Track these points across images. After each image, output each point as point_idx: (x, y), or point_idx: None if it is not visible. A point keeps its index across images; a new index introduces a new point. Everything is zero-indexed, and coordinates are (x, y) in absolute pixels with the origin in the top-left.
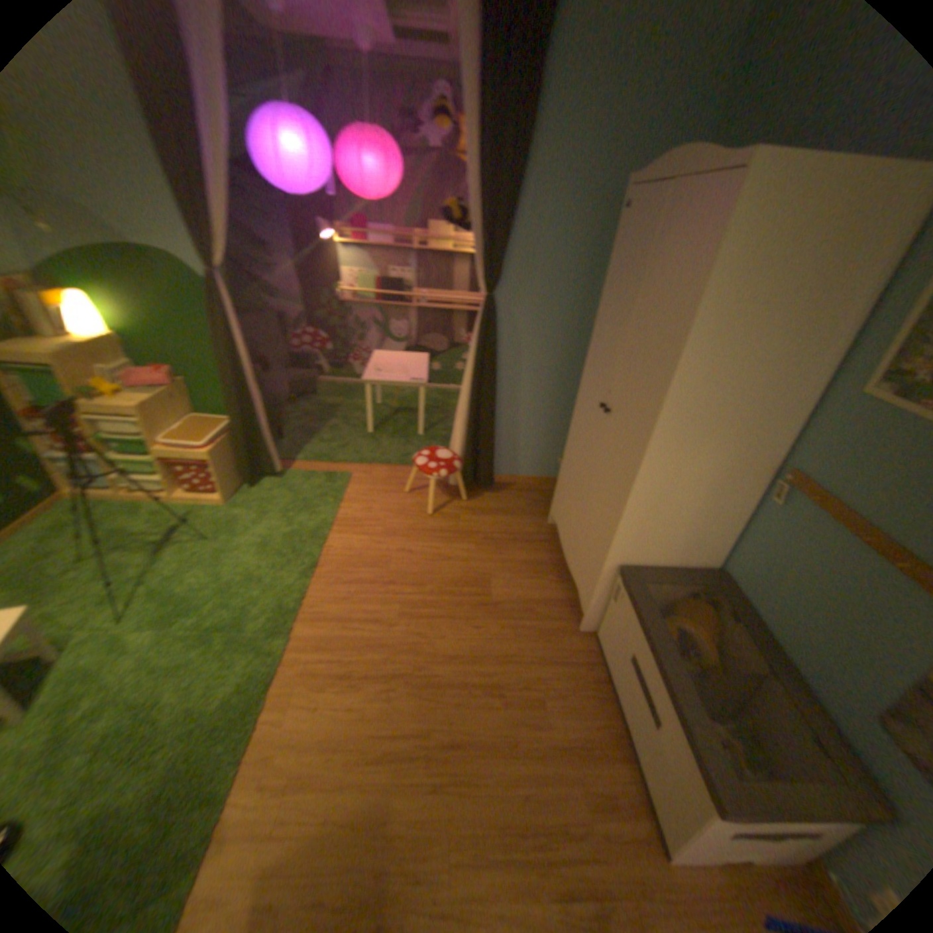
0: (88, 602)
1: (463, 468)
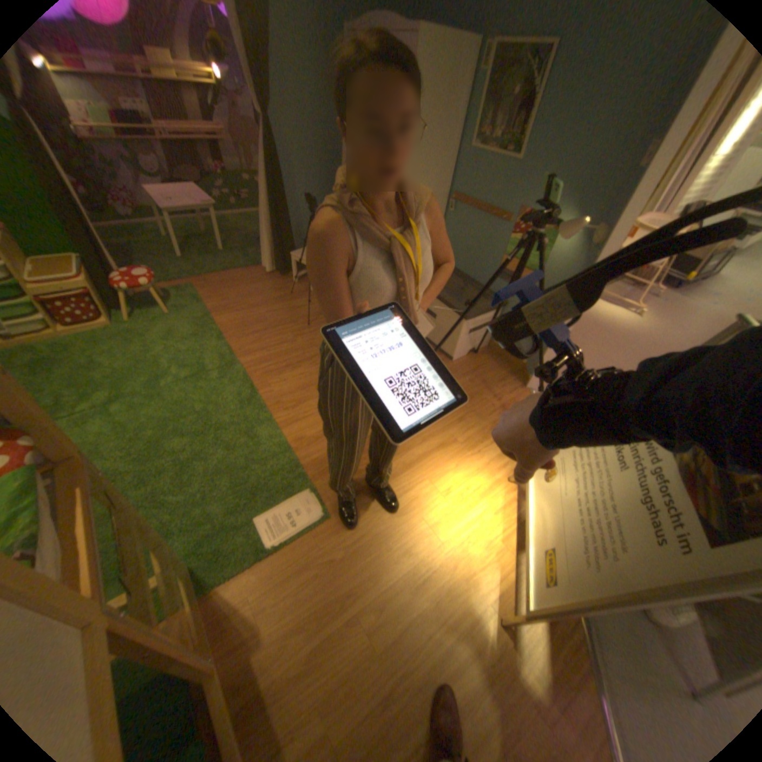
0: (72, 399)
1: (277, 254)
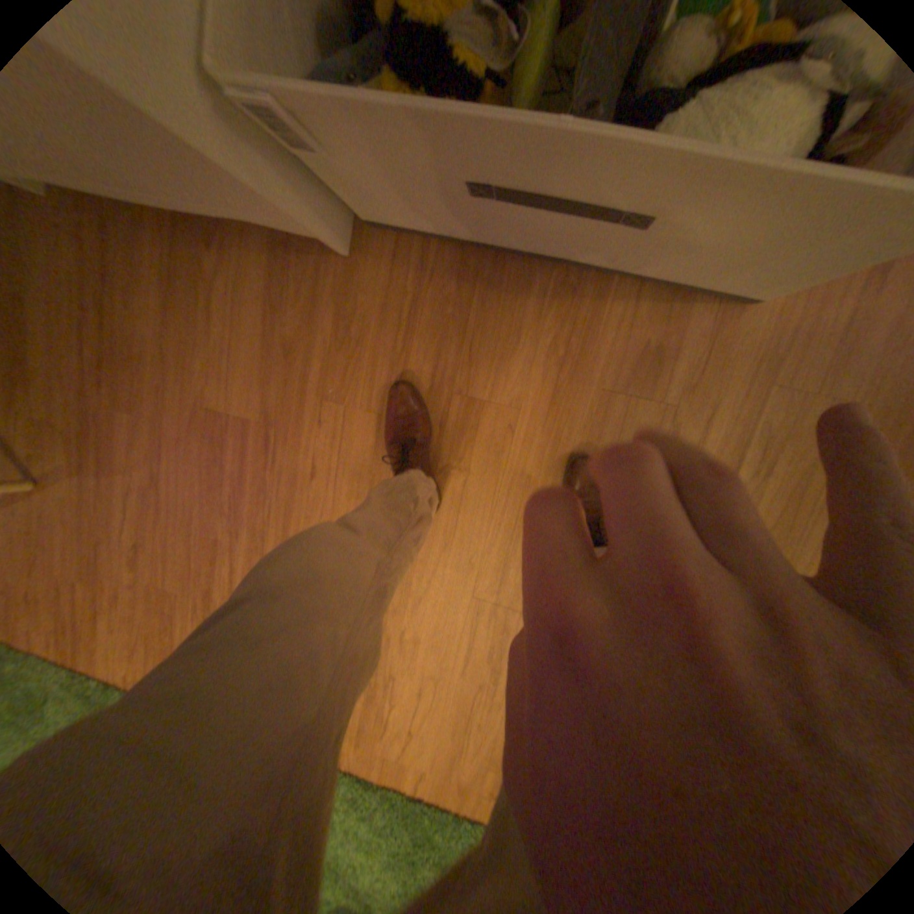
0: None
1: None
